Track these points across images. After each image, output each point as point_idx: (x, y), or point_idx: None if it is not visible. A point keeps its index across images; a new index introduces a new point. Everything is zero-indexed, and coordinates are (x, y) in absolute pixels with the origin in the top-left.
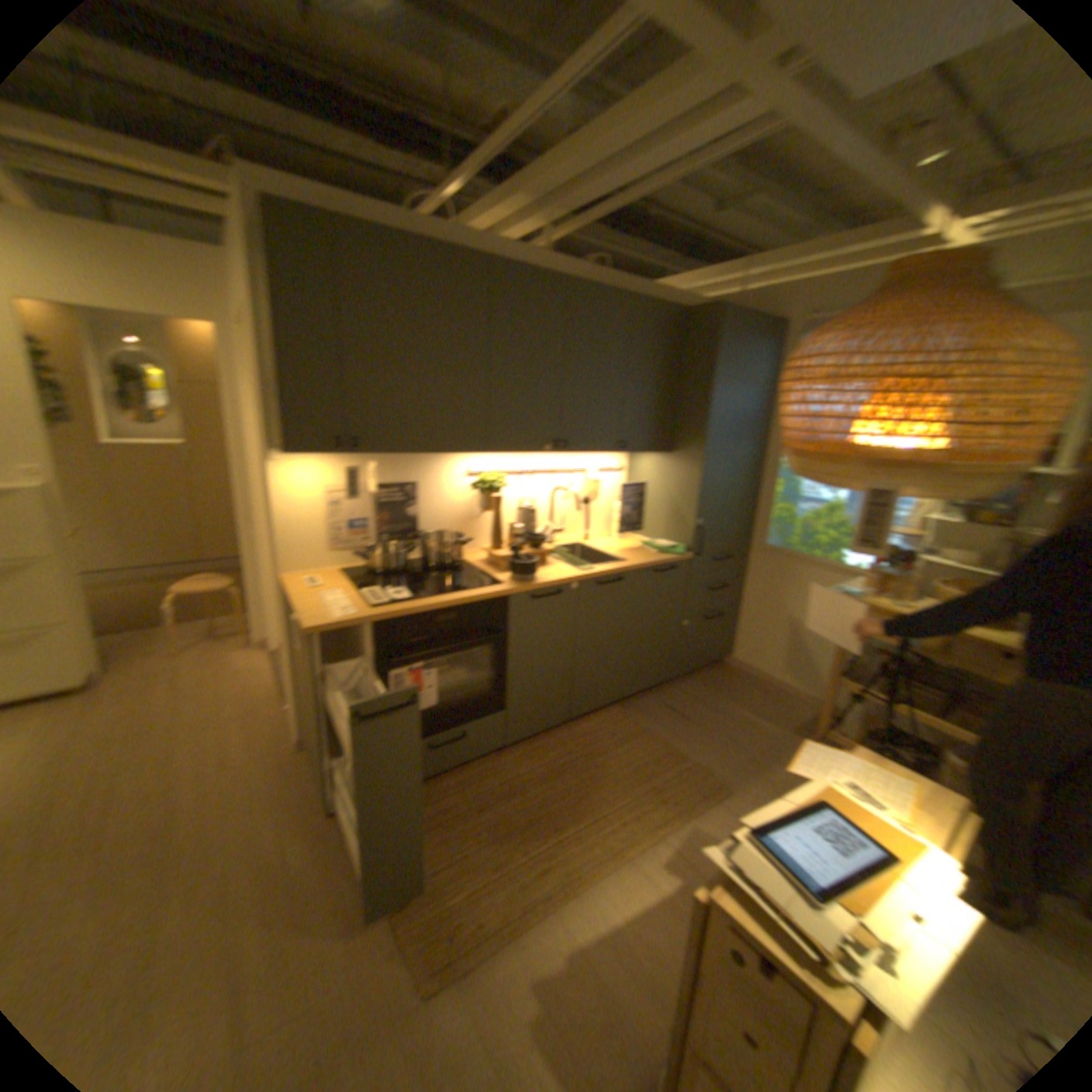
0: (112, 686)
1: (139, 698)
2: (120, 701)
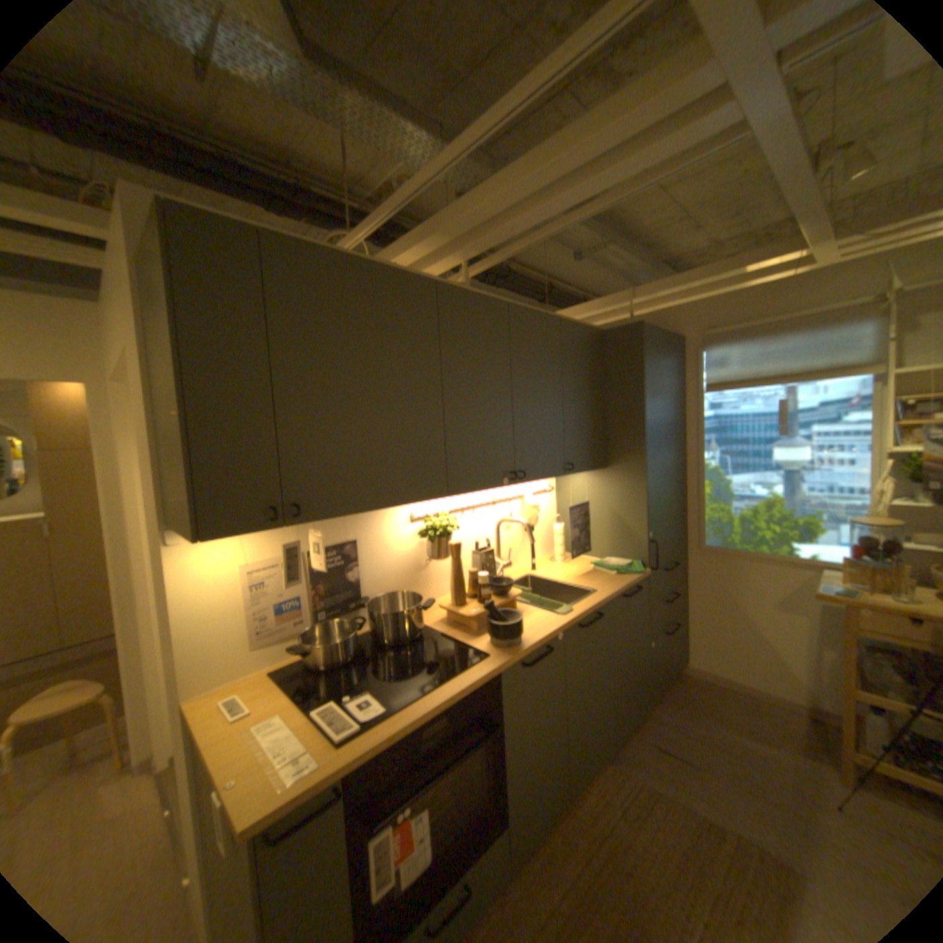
0: None
1: None
2: None
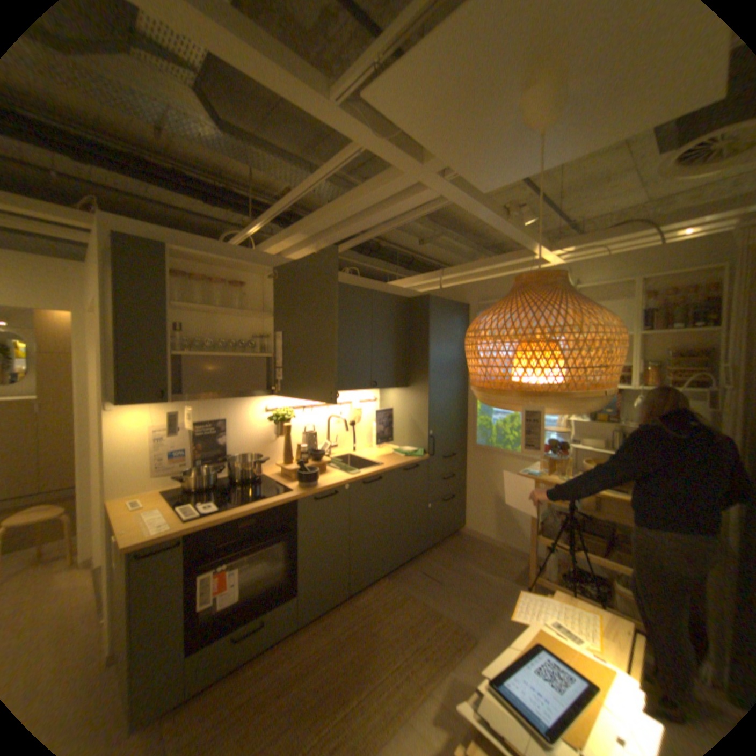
0: None
1: None
2: None
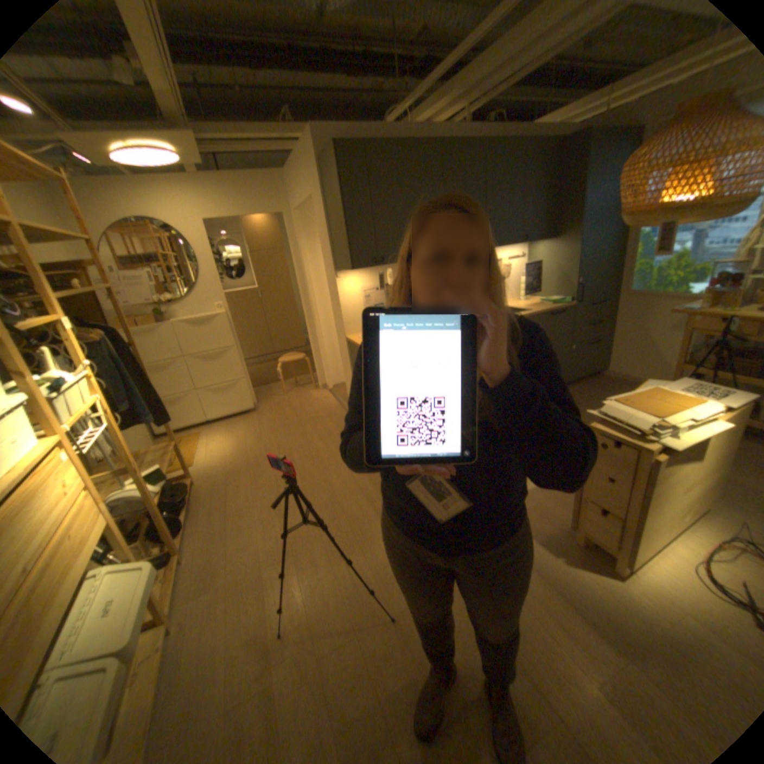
0: (265, 407)
1: (280, 411)
2: (272, 412)
